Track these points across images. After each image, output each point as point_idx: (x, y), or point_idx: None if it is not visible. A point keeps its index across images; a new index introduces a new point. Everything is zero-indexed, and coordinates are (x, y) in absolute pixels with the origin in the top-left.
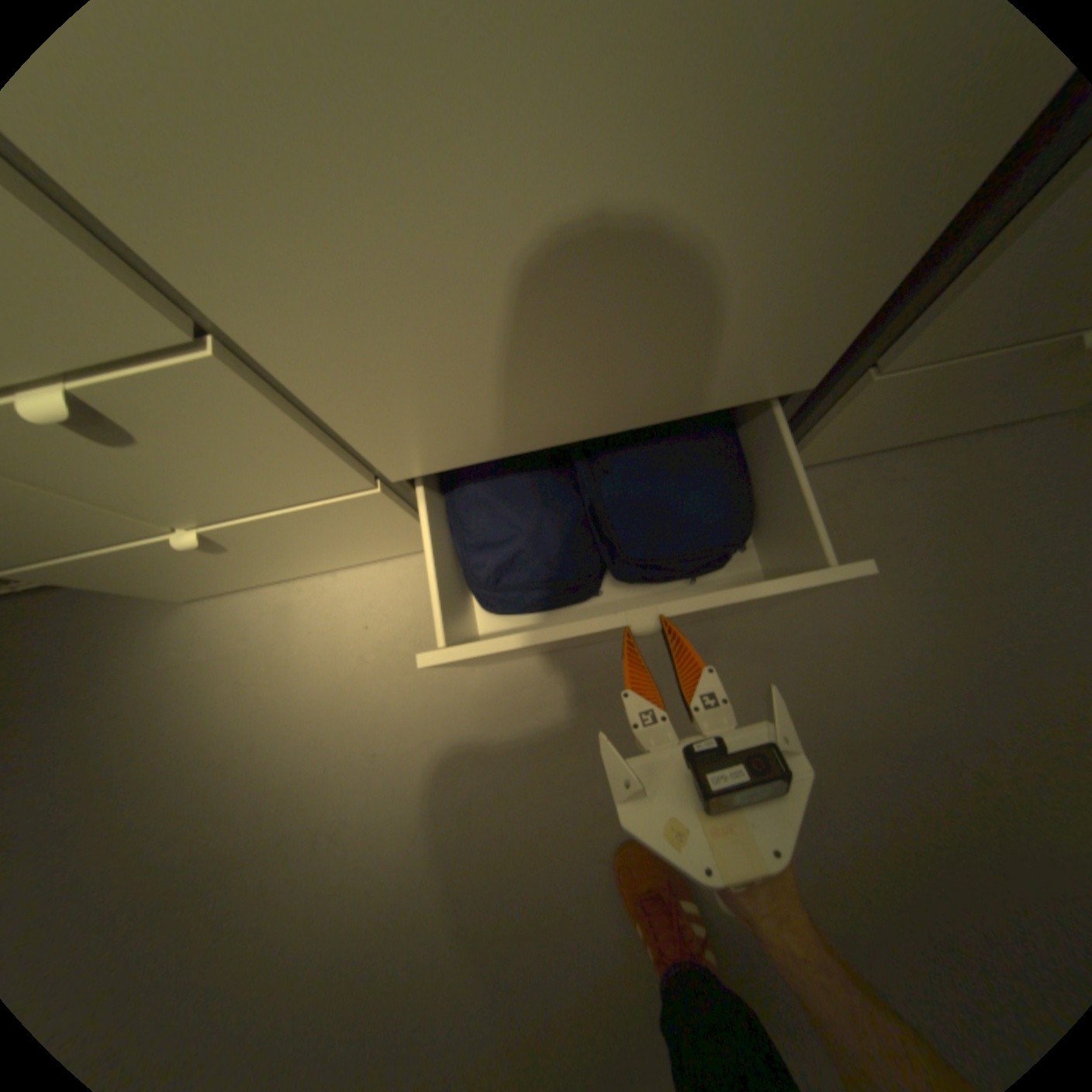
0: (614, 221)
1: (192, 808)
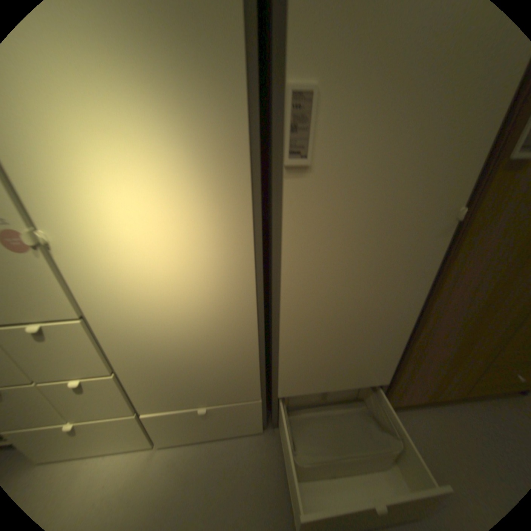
0: (190, 363)
1: None
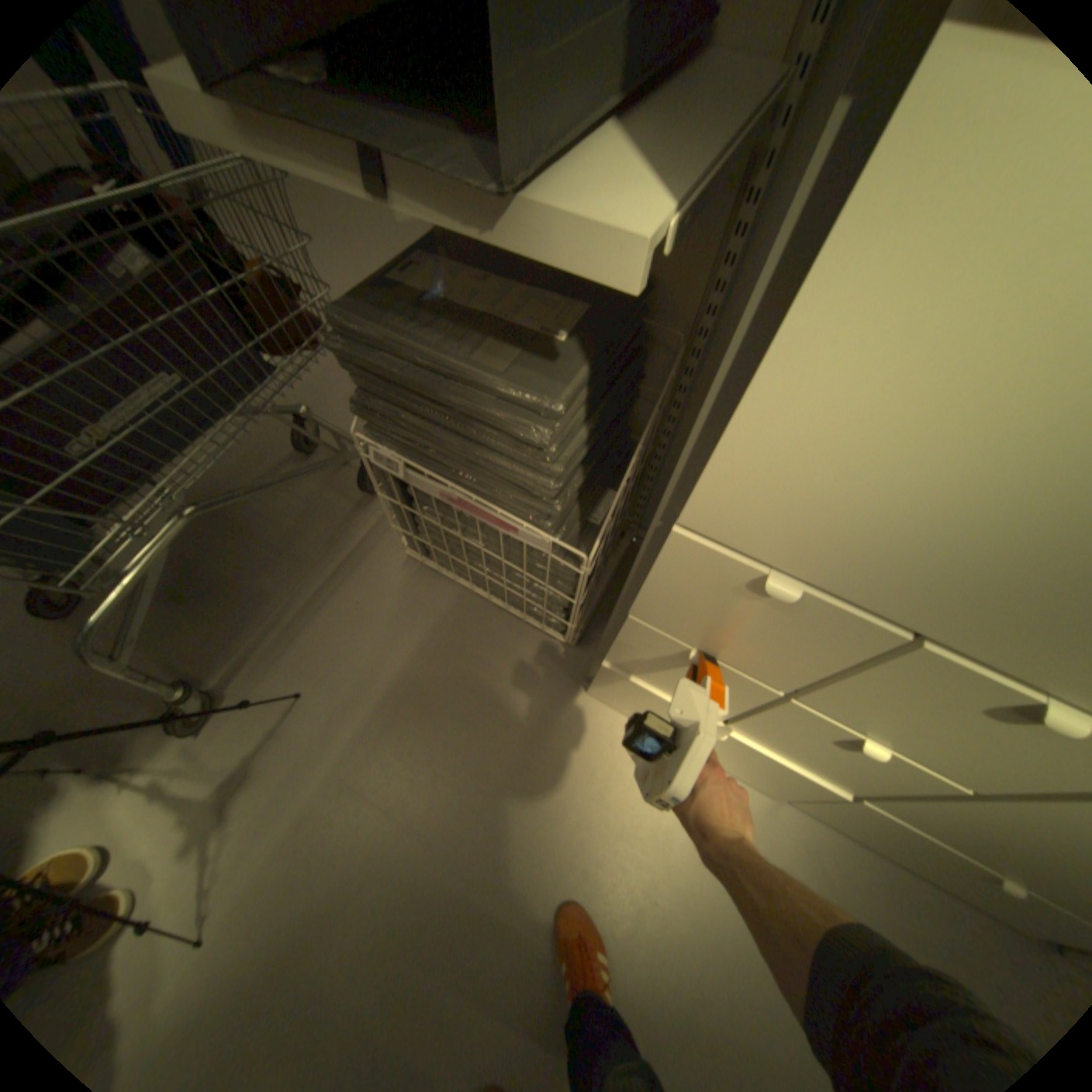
0: None
1: (522, 833)
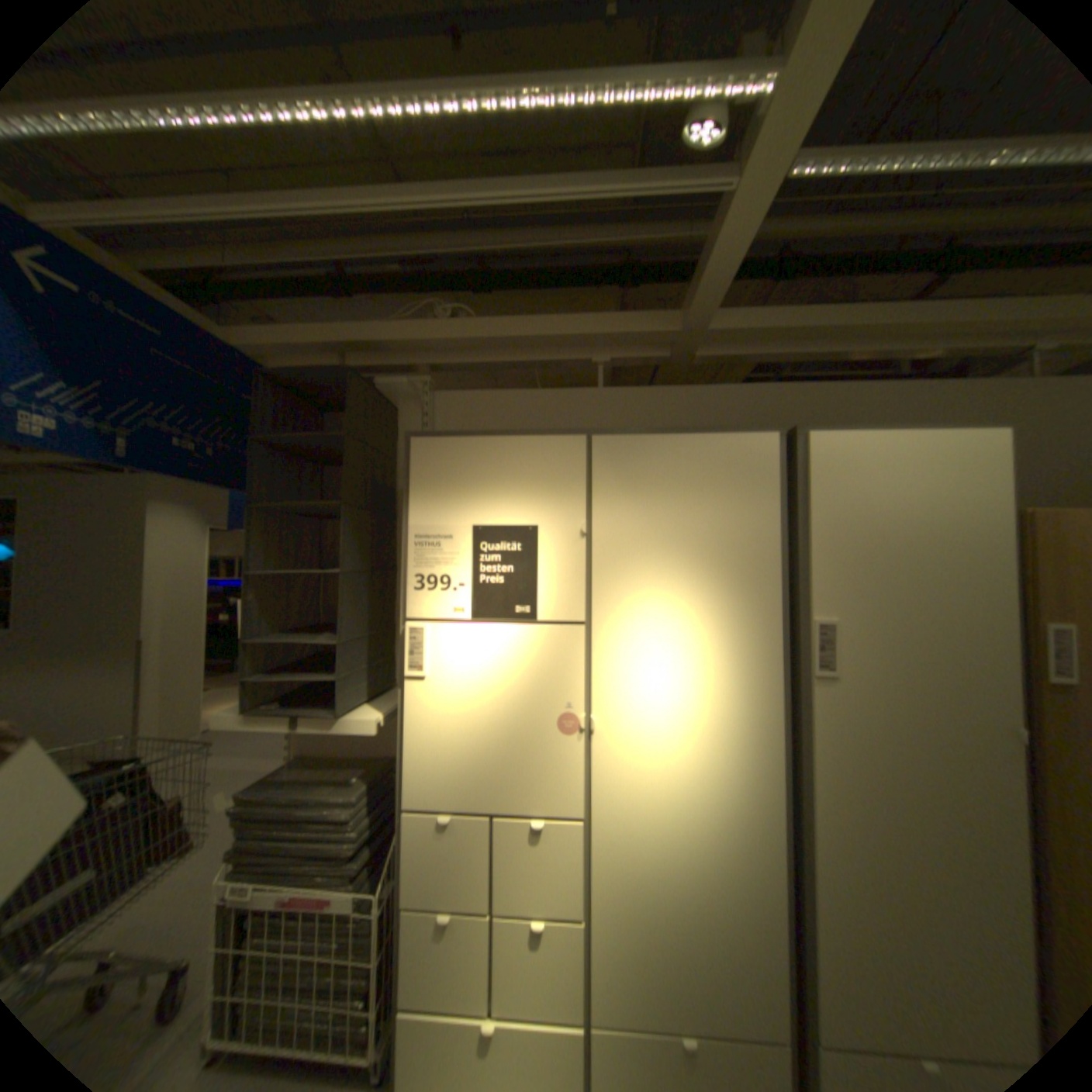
0: (690, 926)
1: None
